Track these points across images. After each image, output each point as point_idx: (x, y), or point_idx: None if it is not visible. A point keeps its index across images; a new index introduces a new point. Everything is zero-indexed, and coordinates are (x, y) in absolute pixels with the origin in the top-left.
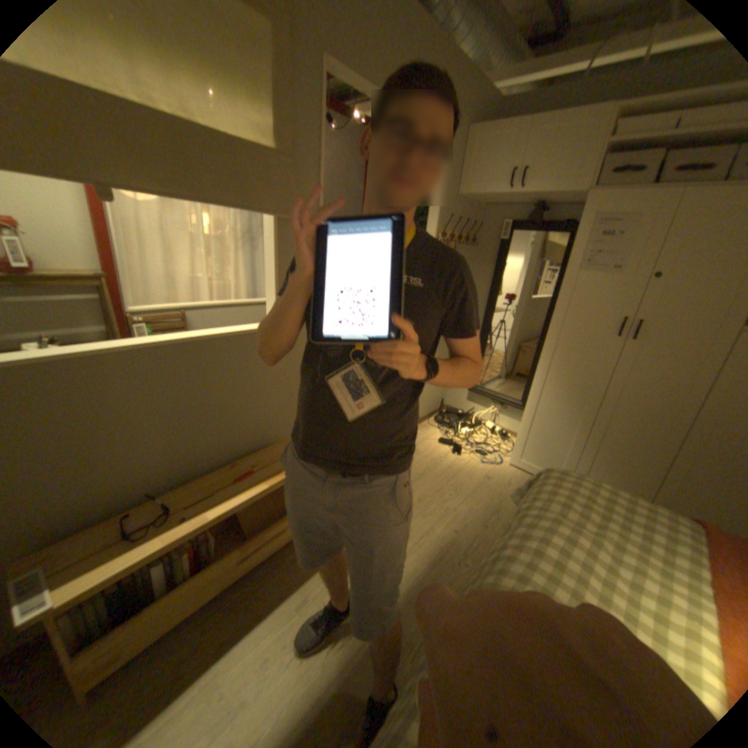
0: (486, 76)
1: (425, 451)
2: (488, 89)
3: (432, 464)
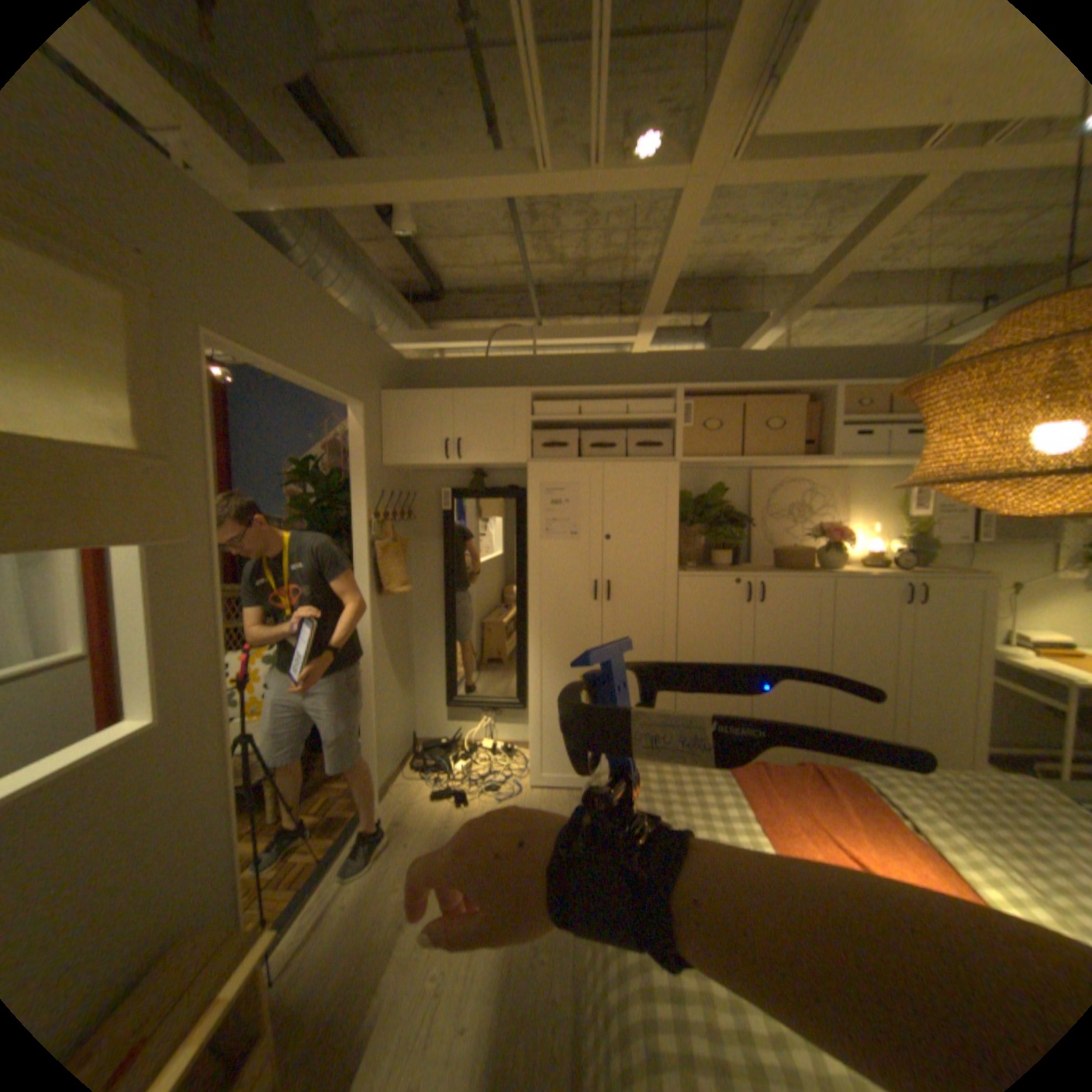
0: (380, 339)
1: (418, 825)
2: (384, 351)
3: (436, 840)
